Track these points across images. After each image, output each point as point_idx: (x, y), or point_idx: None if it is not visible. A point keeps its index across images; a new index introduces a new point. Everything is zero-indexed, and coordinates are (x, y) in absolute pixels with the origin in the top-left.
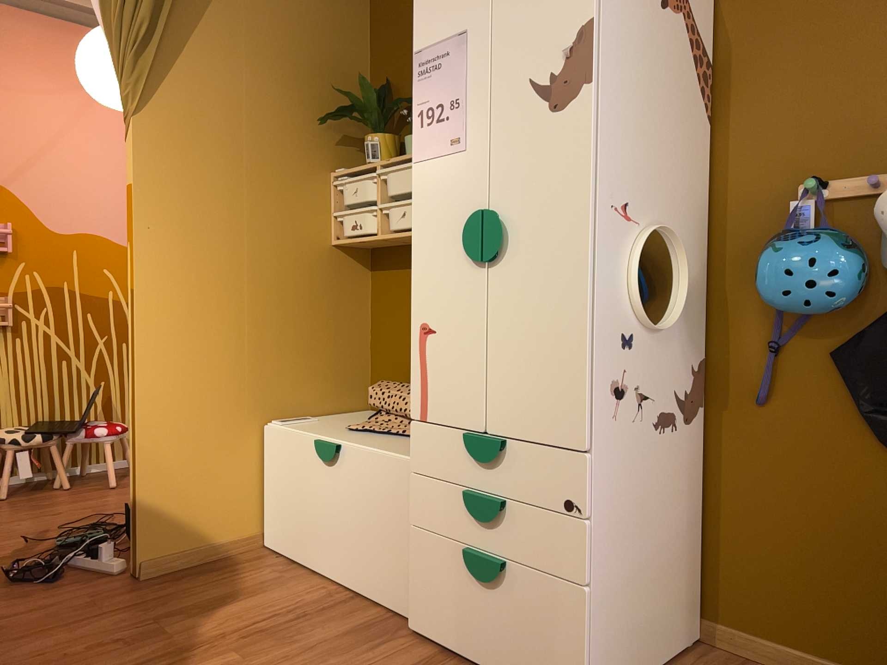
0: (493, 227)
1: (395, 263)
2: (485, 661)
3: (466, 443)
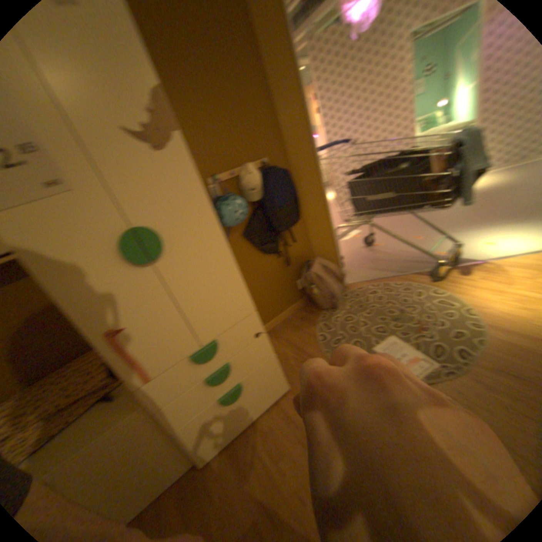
0: (151, 237)
1: None
2: (248, 422)
3: (193, 360)
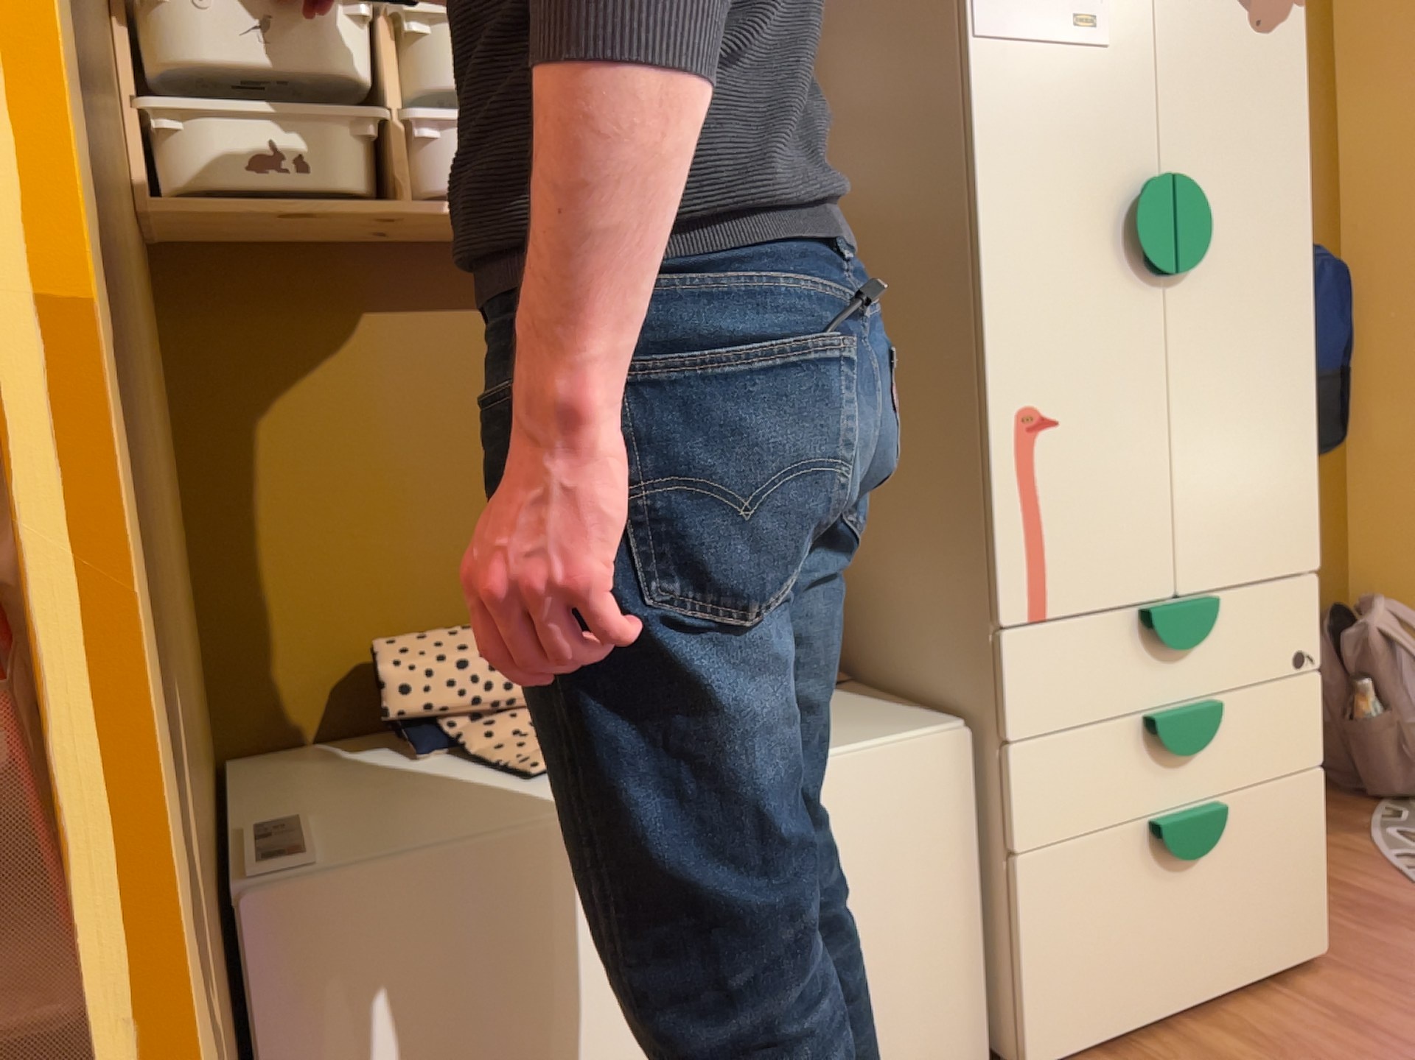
0: (1196, 212)
1: (296, 299)
2: (1191, 994)
3: (1146, 627)
